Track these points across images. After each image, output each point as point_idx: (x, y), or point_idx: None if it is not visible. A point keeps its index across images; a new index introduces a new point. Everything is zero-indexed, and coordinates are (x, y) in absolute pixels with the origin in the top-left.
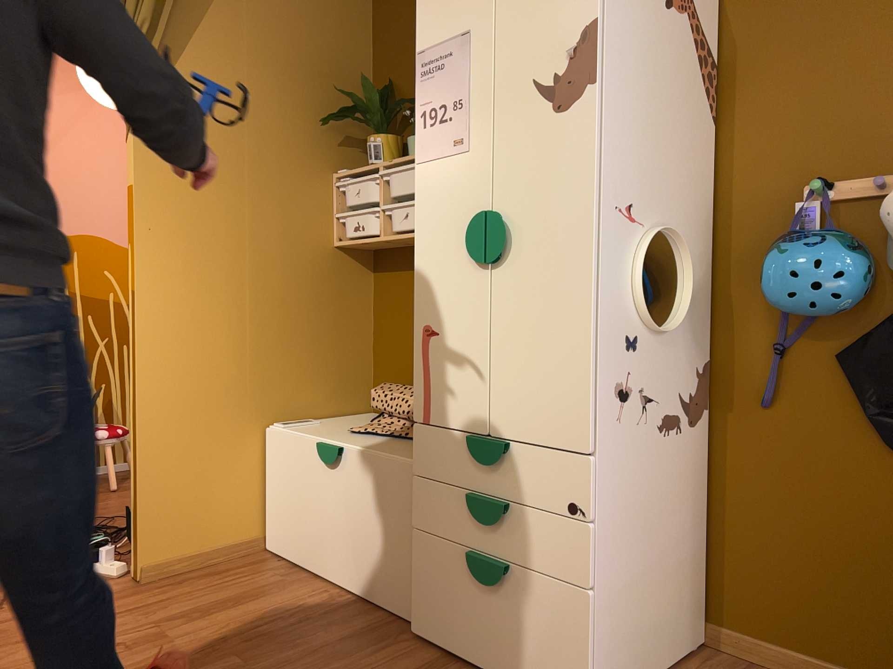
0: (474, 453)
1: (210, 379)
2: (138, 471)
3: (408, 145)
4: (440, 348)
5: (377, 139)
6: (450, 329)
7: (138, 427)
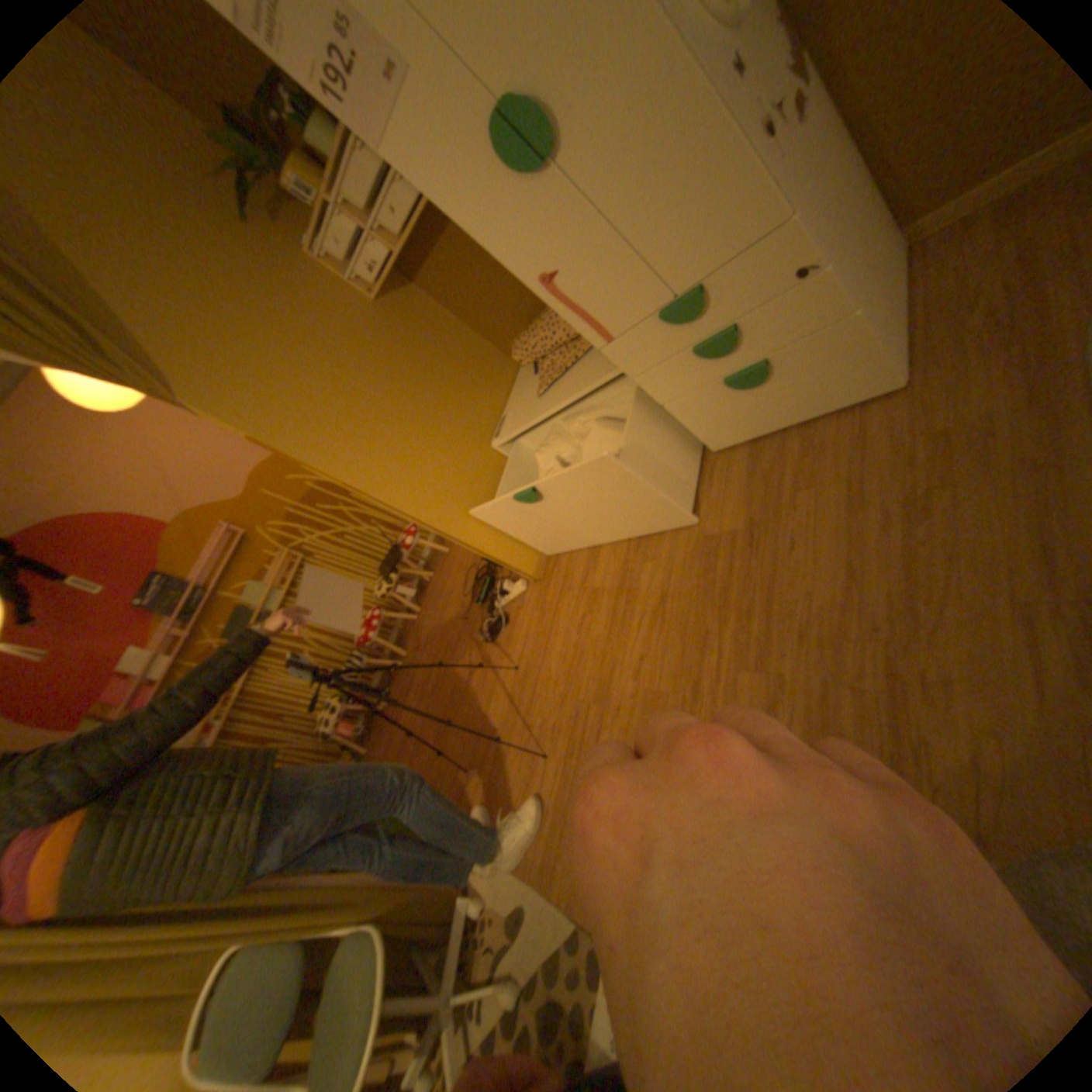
0: (672, 319)
1: (437, 466)
2: (475, 546)
3: (305, 144)
4: (569, 279)
5: (286, 173)
6: (565, 256)
7: (446, 531)
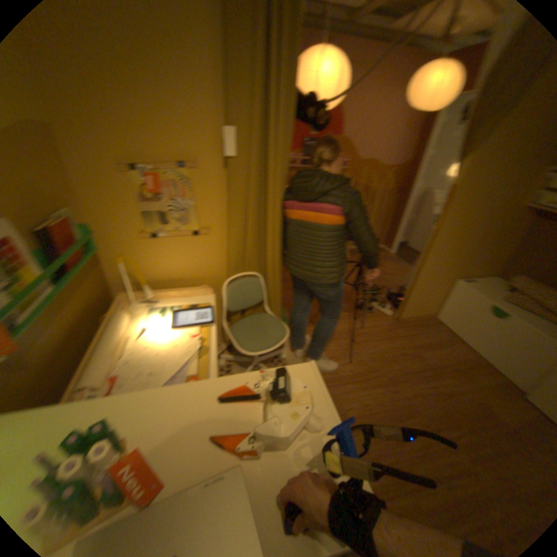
0: None
1: (447, 263)
2: (412, 292)
3: None
4: None
5: None
6: None
7: (418, 279)
